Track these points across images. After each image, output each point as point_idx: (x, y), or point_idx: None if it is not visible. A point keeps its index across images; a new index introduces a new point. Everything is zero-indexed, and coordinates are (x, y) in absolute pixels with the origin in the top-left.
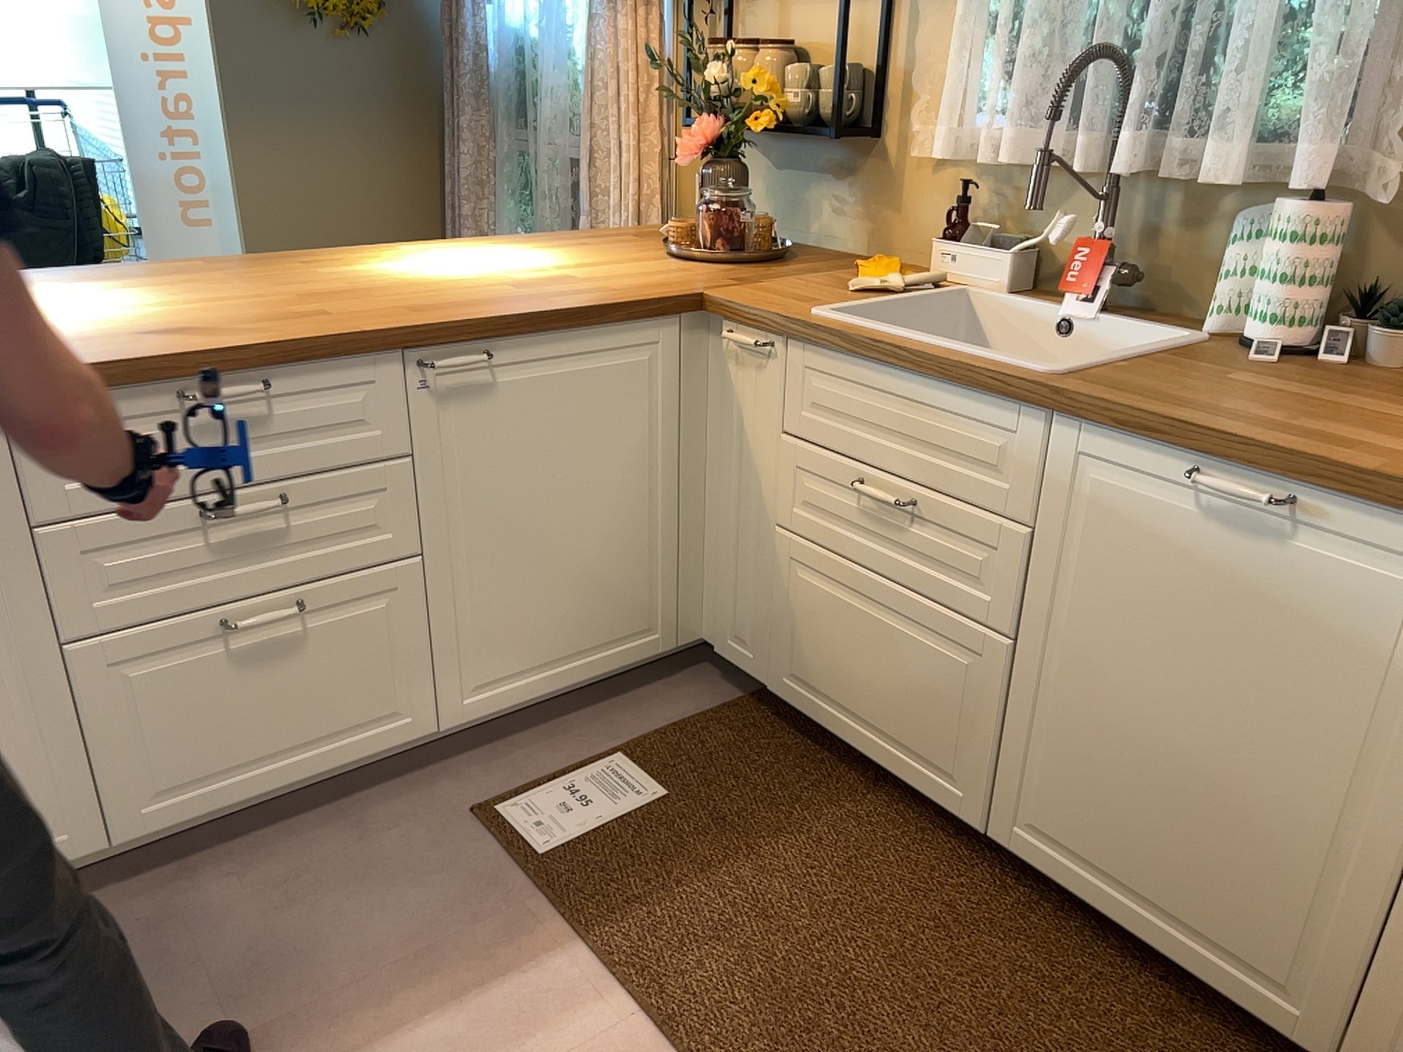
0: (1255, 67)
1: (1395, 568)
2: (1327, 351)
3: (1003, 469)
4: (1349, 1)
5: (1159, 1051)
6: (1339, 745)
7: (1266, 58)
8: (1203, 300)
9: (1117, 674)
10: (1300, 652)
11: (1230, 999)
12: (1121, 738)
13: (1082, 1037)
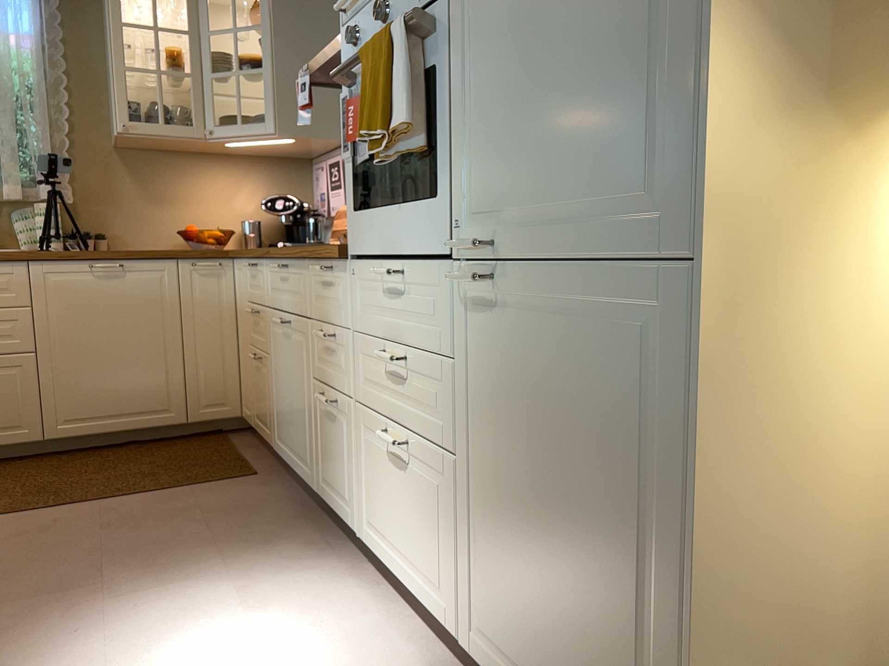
0: (16, 160)
1: (153, 274)
2: (73, 248)
3: (10, 289)
4: (44, 142)
5: (147, 451)
6: (157, 327)
7: (17, 157)
8: (9, 244)
9: (83, 342)
10: (138, 306)
11: (154, 426)
12: (92, 364)
13: (127, 458)
